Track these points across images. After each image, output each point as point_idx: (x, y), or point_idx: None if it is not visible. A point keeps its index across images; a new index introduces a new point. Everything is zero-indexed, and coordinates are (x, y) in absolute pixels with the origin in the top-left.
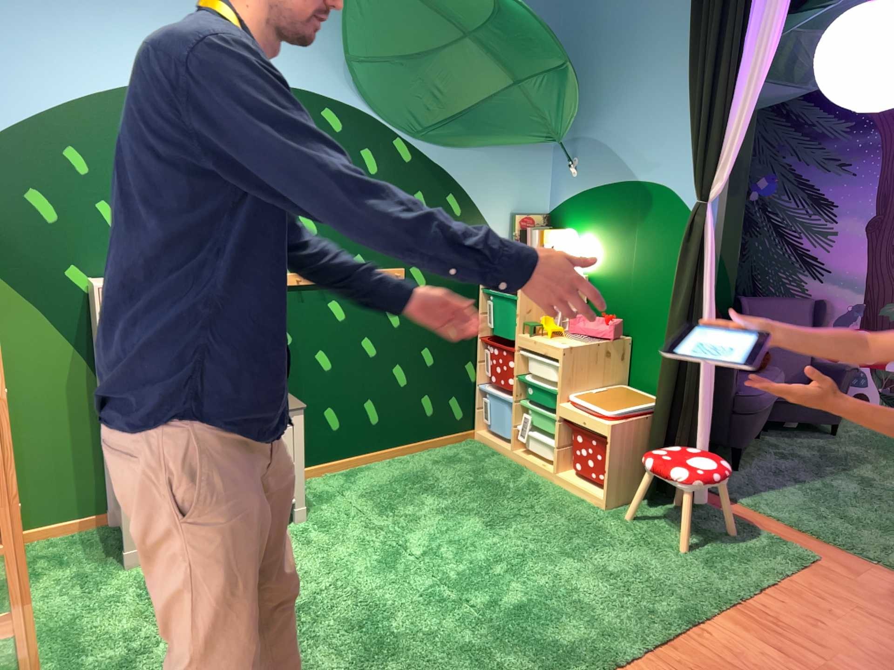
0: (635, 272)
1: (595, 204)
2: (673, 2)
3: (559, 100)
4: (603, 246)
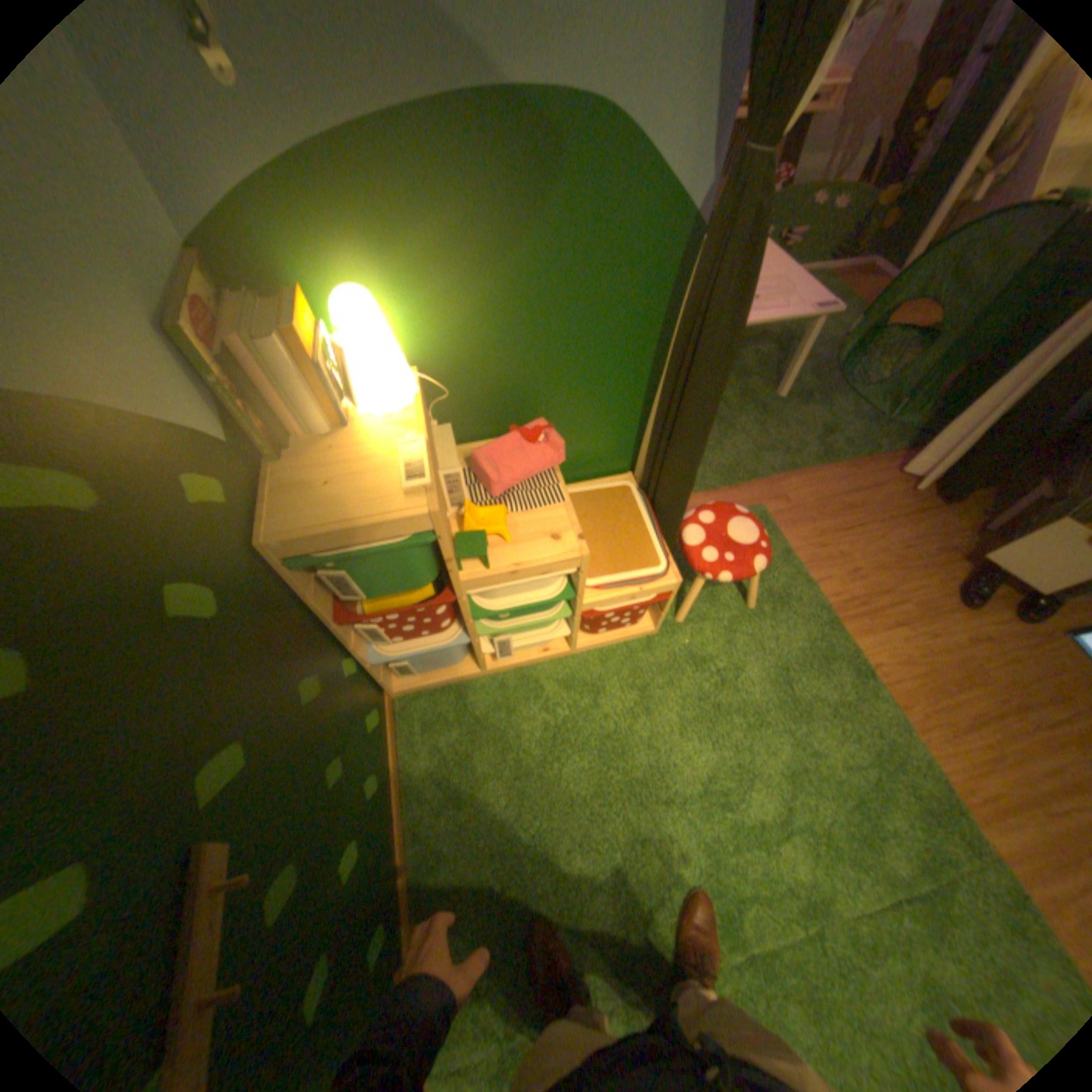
0: (532, 327)
1: (370, 183)
2: None
3: None
4: (433, 295)
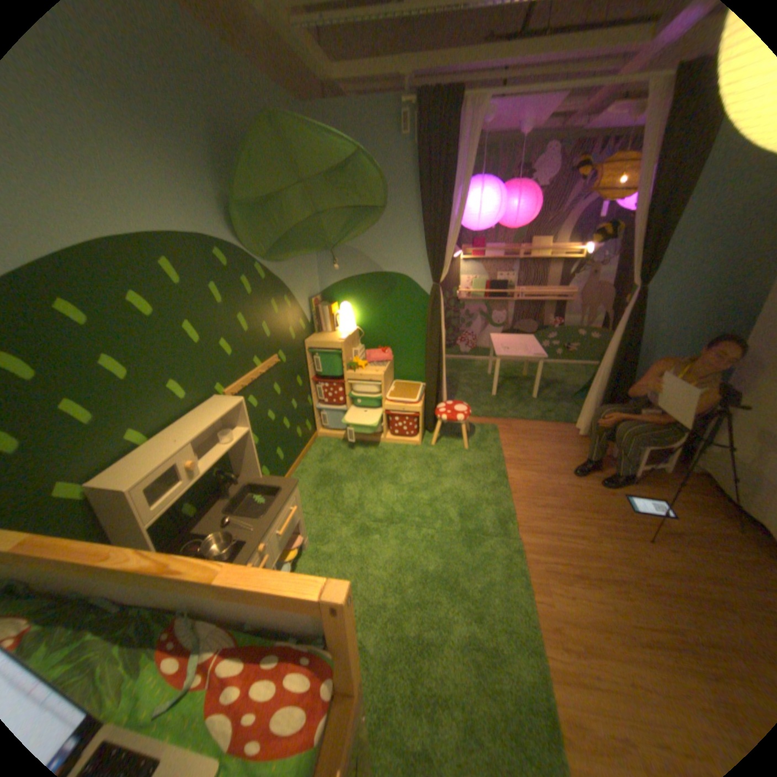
0: (389, 323)
1: (355, 287)
2: (395, 165)
3: (347, 227)
4: (365, 311)
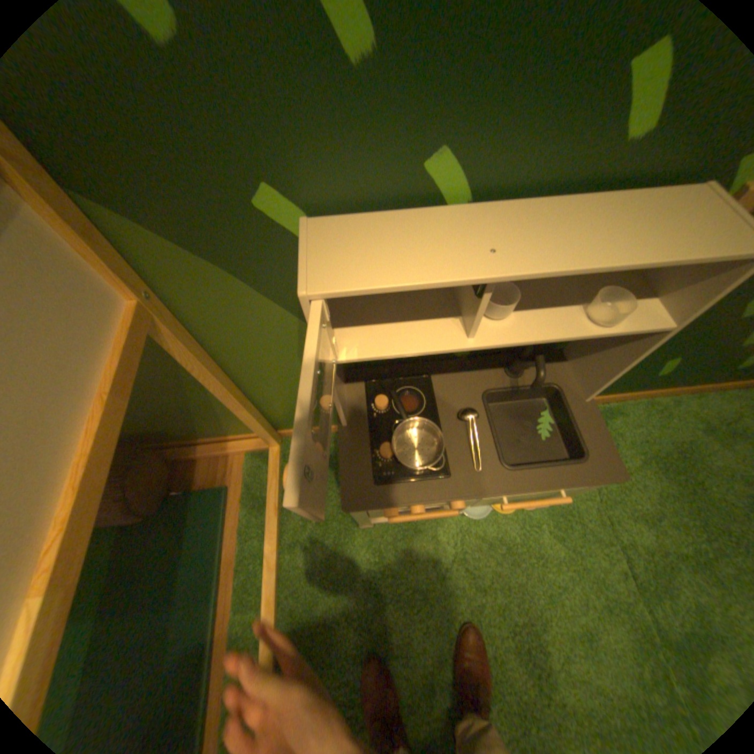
0: None
1: None
2: None
3: None
4: None
